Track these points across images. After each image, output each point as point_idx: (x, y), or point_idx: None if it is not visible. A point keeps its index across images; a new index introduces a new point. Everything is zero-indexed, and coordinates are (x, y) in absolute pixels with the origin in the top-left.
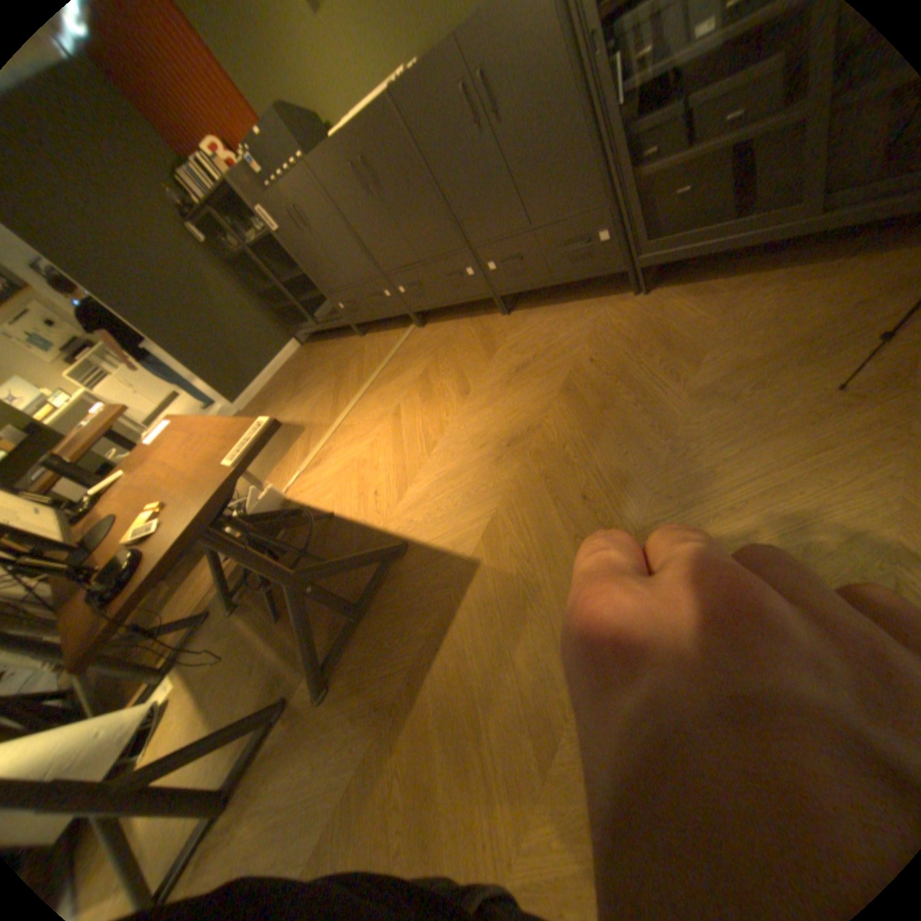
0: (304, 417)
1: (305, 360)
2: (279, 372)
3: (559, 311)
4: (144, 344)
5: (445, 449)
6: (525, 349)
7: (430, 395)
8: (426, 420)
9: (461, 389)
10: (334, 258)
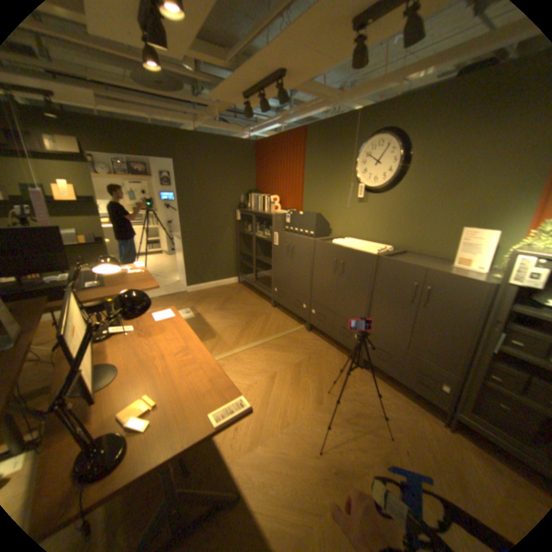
0: (218, 329)
1: (236, 294)
2: (218, 288)
3: (393, 395)
4: (175, 236)
5: (293, 437)
6: (366, 404)
7: (297, 384)
8: (289, 401)
9: (317, 397)
10: (292, 275)
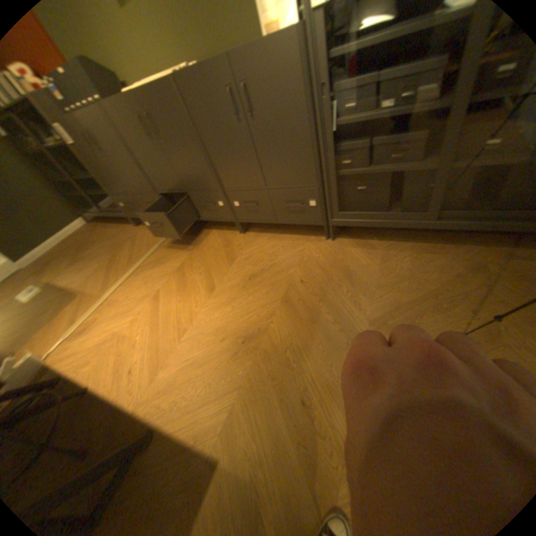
0: (76, 286)
1: (87, 236)
2: (62, 242)
3: (277, 239)
4: None
5: (192, 338)
6: (255, 263)
7: (183, 286)
8: (179, 308)
9: (207, 286)
10: (117, 174)
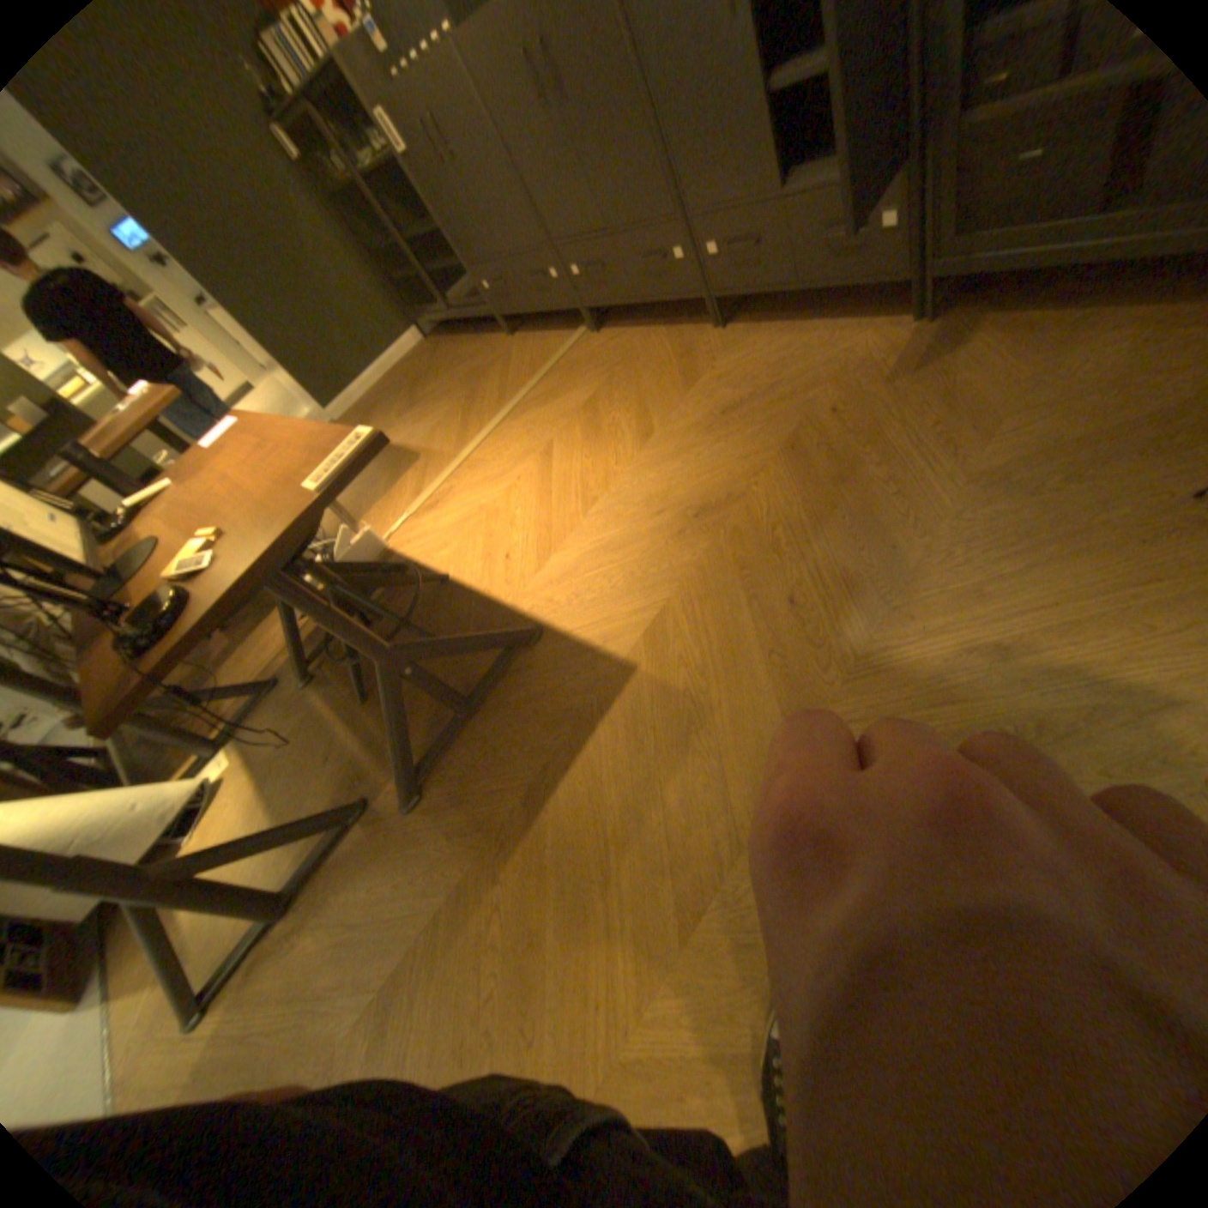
0: (419, 440)
1: (427, 360)
2: (390, 373)
3: (797, 331)
4: (207, 307)
5: (608, 510)
6: (739, 382)
7: (596, 432)
8: (587, 466)
9: (640, 429)
10: (482, 208)
